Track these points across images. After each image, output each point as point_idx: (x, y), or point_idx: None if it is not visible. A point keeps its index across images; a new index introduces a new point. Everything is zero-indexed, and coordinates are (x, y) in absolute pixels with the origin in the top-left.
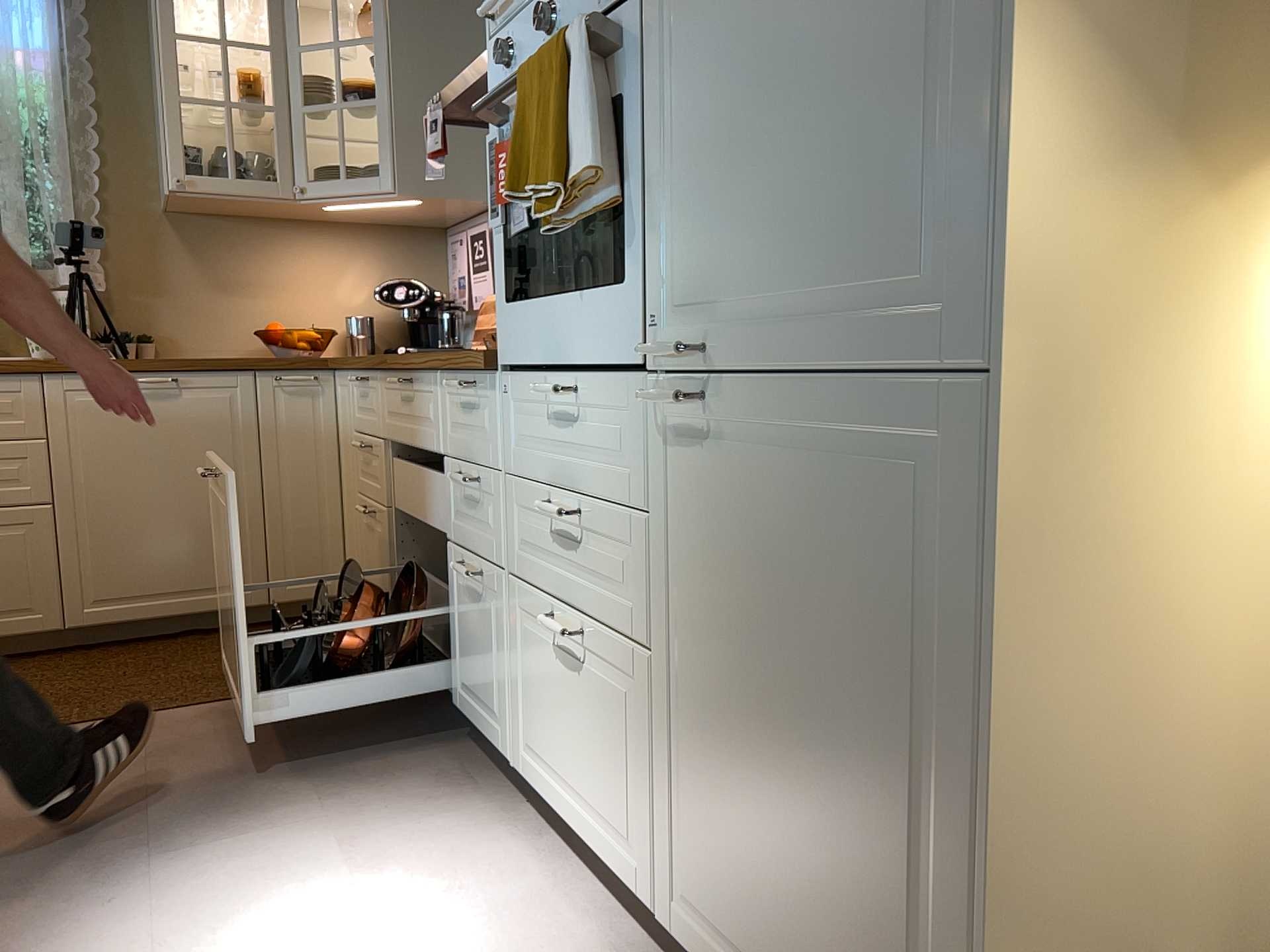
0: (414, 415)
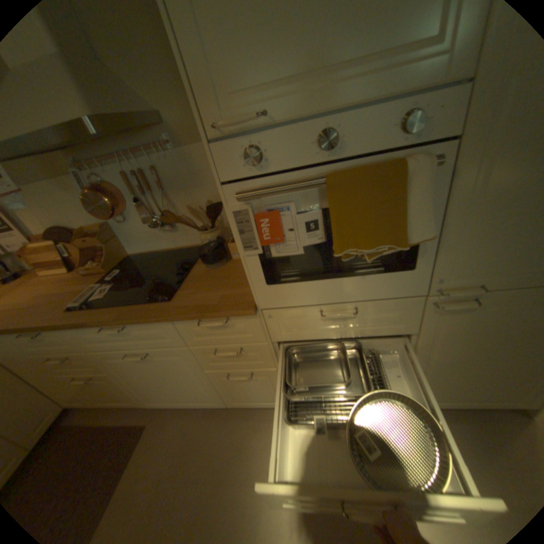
0: (135, 338)
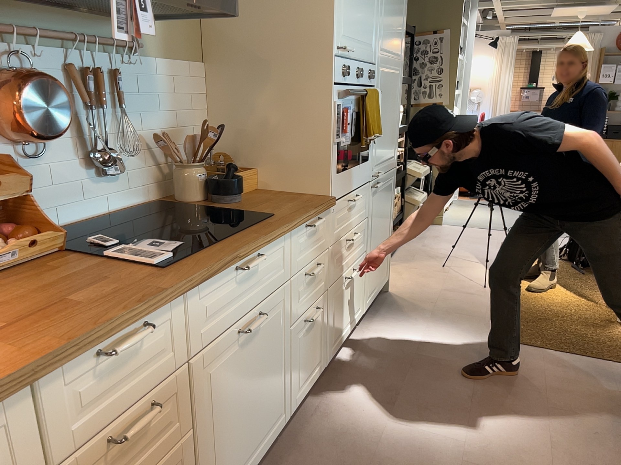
0: (256, 282)
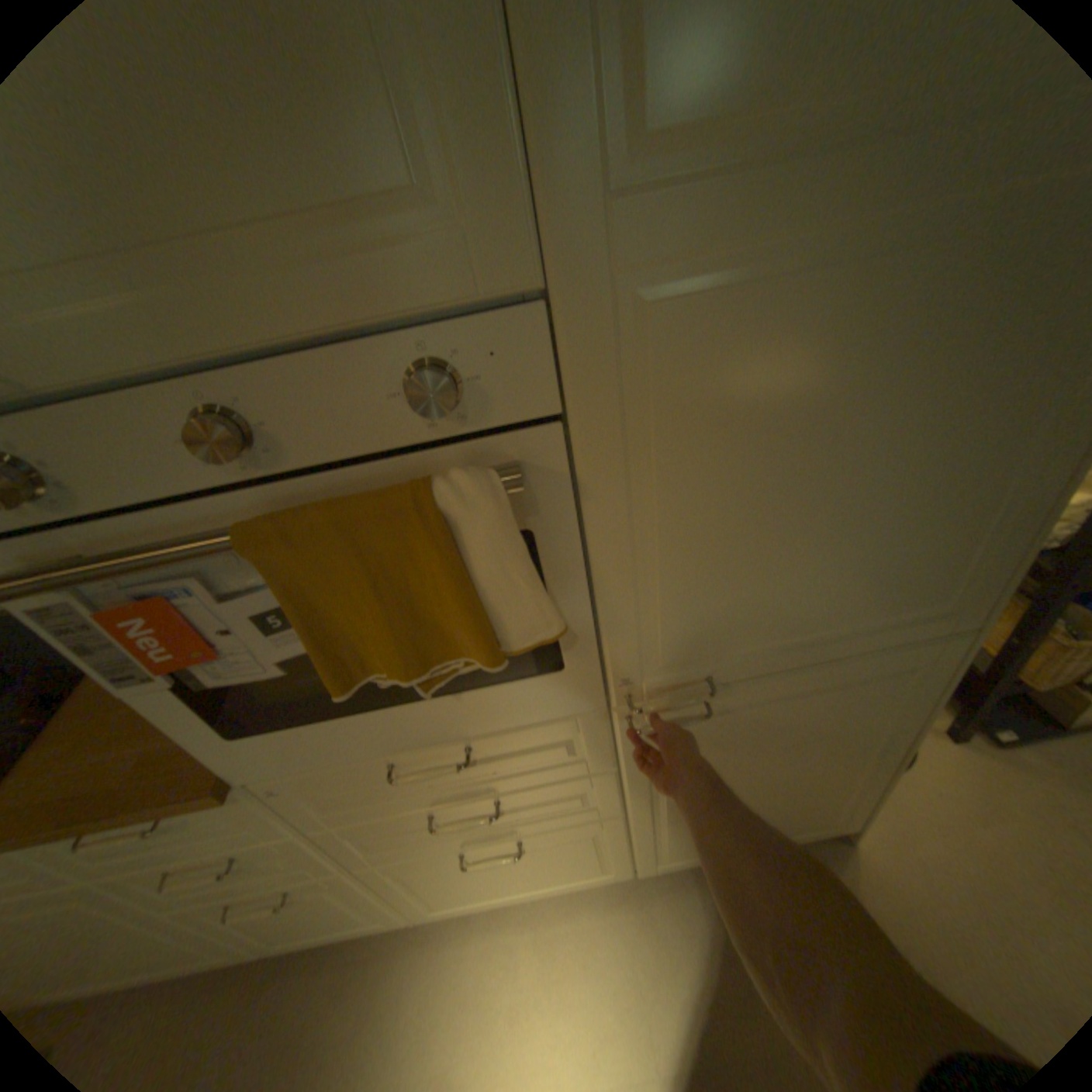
0: None
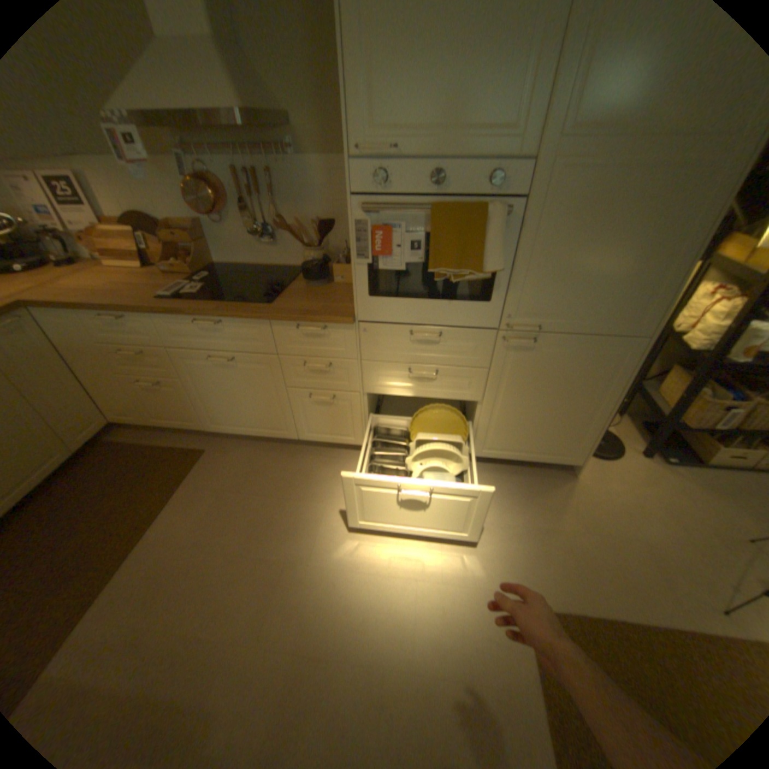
0: (226, 338)
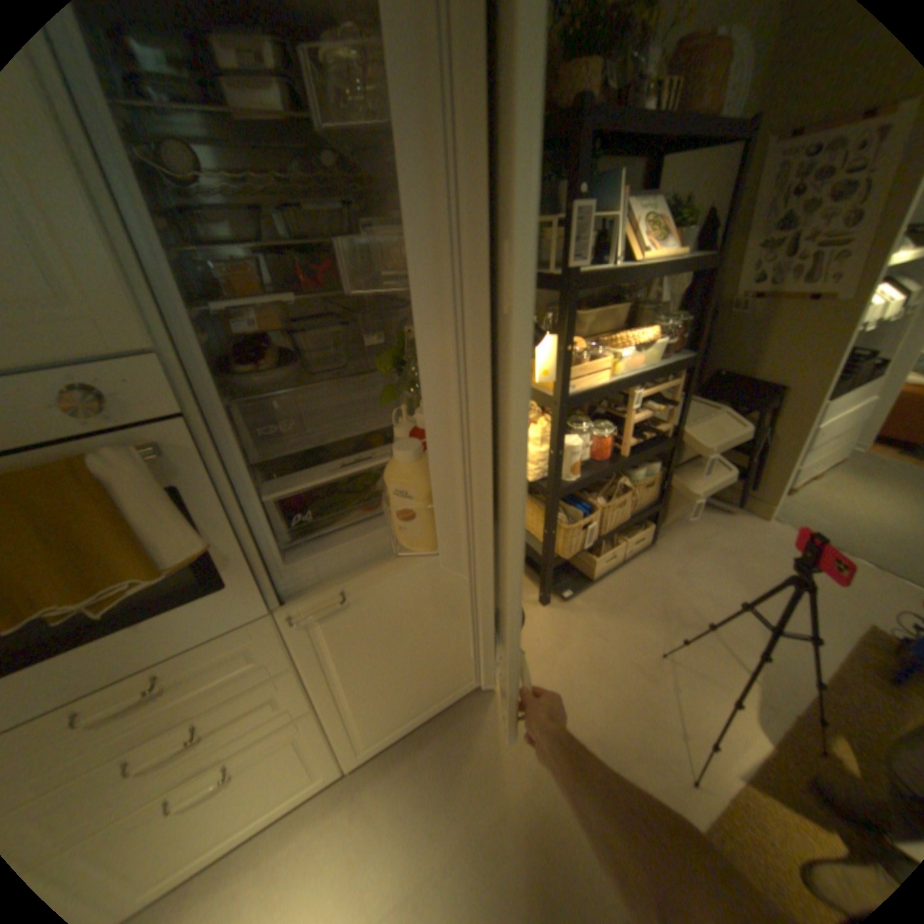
0: None
